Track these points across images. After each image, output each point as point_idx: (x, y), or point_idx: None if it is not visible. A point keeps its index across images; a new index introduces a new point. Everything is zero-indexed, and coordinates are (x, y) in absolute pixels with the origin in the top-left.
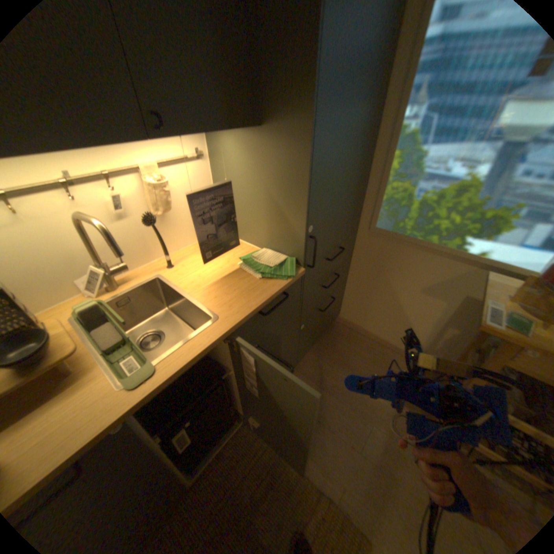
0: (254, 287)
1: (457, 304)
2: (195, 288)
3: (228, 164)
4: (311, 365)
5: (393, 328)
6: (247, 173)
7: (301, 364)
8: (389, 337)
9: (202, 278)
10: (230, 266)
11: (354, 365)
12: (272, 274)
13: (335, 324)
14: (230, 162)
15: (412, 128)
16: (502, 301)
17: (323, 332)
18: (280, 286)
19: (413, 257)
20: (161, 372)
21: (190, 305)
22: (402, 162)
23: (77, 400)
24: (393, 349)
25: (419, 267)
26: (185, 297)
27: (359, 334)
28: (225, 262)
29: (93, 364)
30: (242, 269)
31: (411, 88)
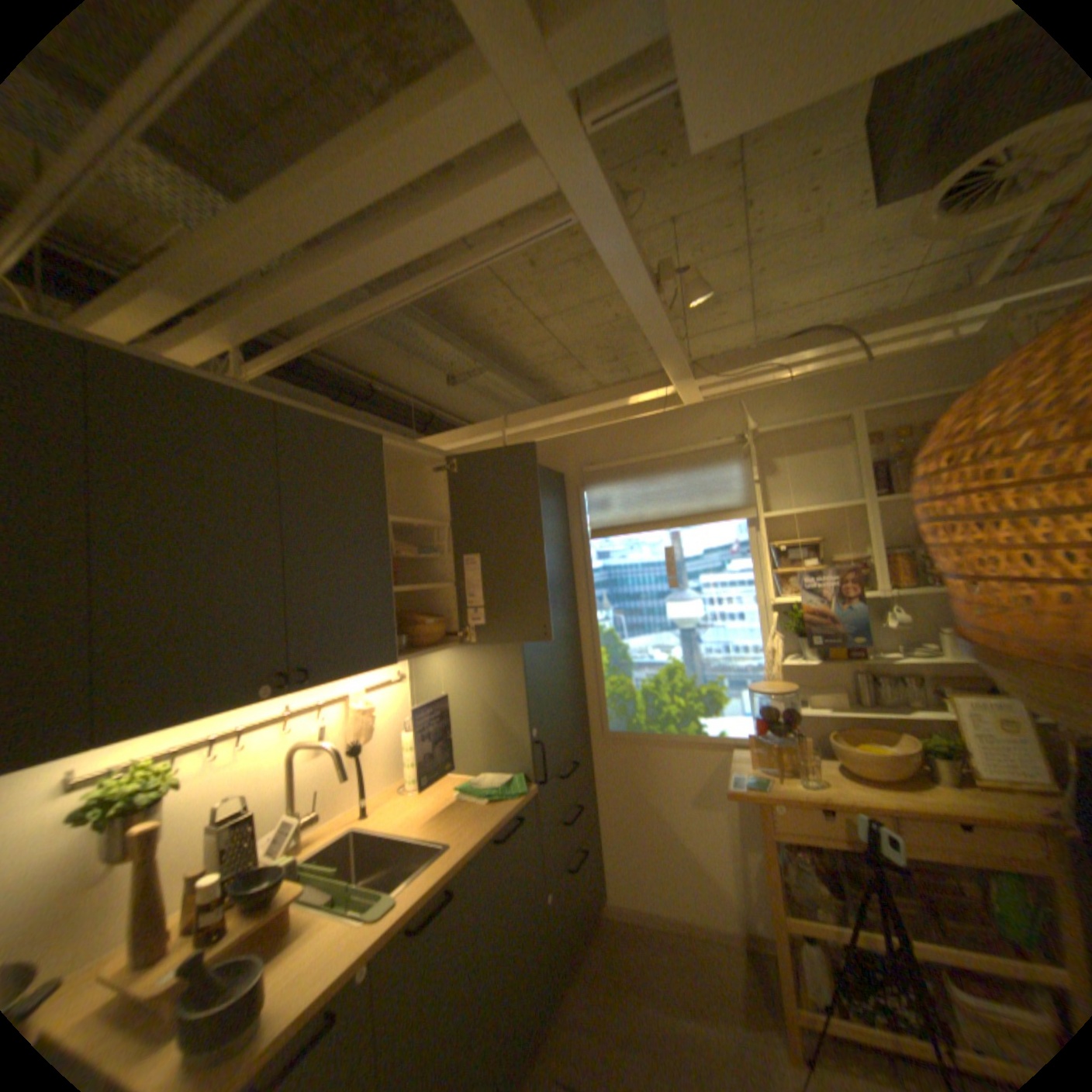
0: (482, 813)
1: (736, 810)
2: (409, 830)
3: (436, 682)
4: (582, 1008)
5: (689, 891)
6: (458, 687)
7: (564, 1012)
8: (692, 914)
9: (412, 820)
10: (445, 801)
11: (654, 984)
12: (501, 796)
13: (606, 924)
14: (439, 679)
15: (608, 628)
16: (745, 772)
17: (590, 945)
18: (512, 808)
19: (663, 760)
20: (402, 903)
21: (403, 853)
22: (611, 657)
23: (314, 945)
24: (706, 939)
25: (675, 771)
26: (397, 844)
27: (647, 930)
28: (436, 799)
29: (314, 917)
30: (460, 800)
31: (595, 599)
